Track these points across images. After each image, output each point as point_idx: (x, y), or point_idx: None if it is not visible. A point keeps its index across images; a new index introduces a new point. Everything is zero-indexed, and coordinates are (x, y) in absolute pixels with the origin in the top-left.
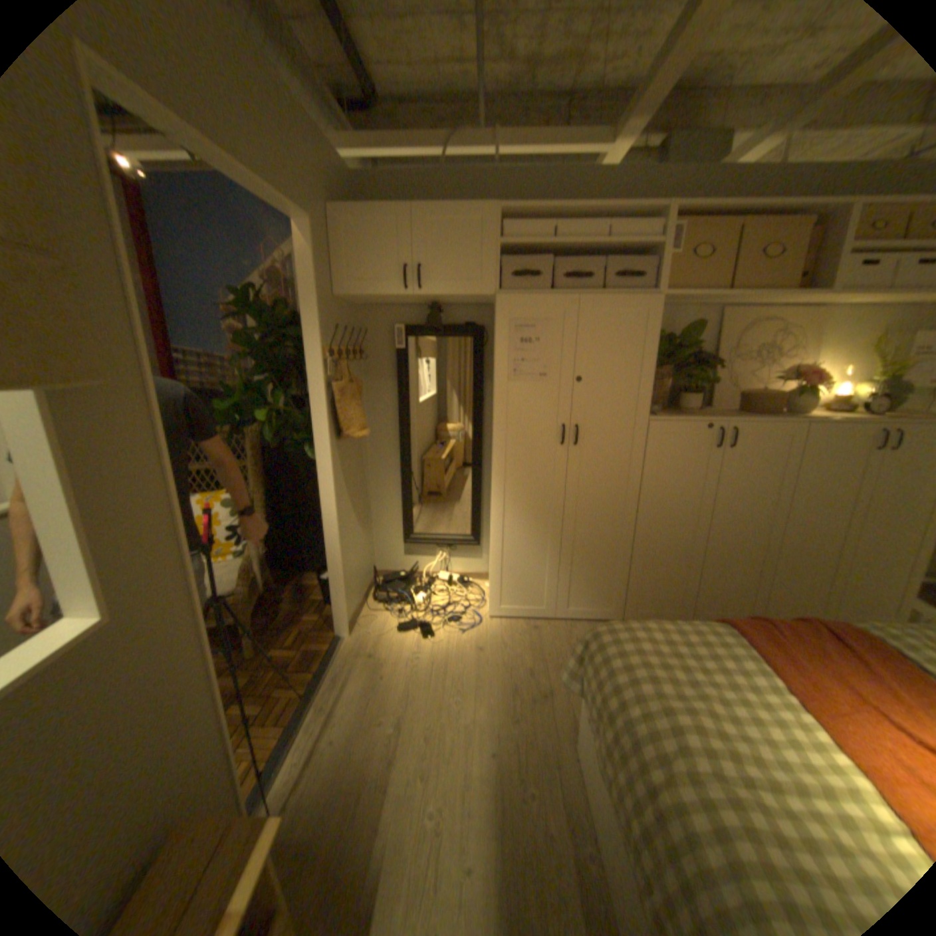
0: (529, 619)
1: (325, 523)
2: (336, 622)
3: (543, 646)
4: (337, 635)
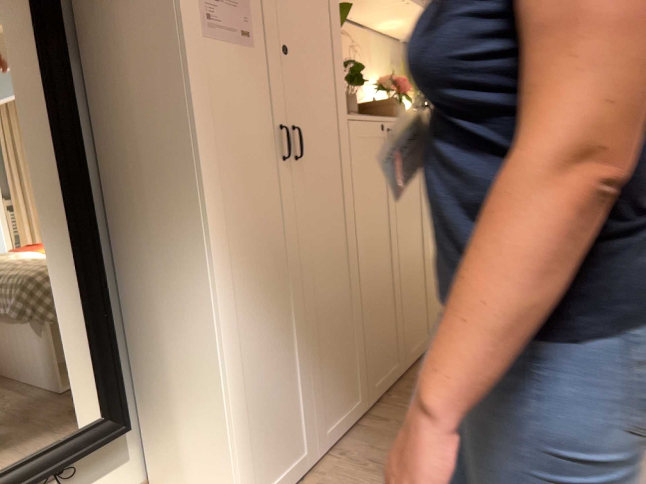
0: None
1: None
2: None
3: None
4: None
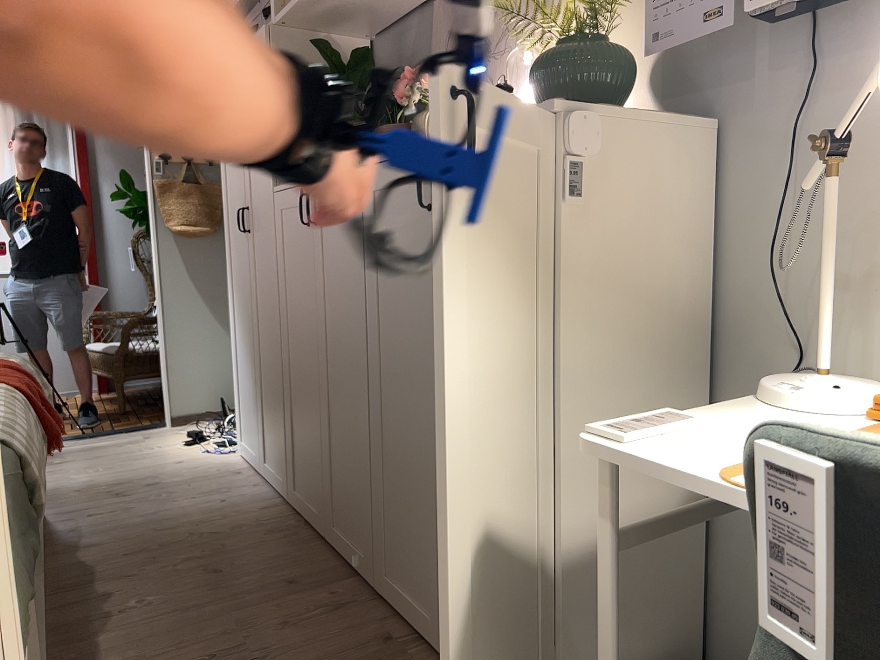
0: (252, 468)
1: (156, 306)
2: (164, 407)
3: (203, 482)
4: (165, 422)
